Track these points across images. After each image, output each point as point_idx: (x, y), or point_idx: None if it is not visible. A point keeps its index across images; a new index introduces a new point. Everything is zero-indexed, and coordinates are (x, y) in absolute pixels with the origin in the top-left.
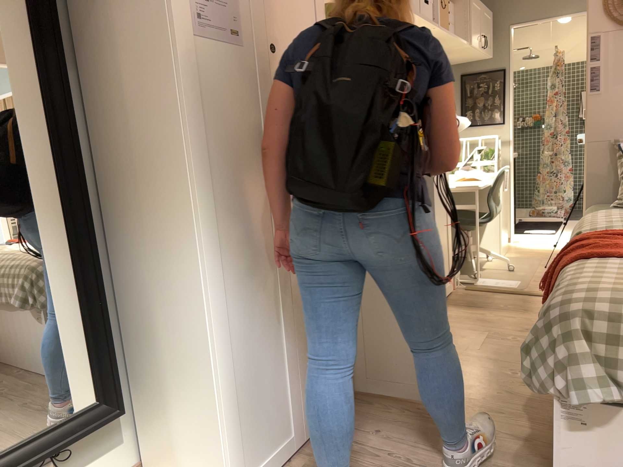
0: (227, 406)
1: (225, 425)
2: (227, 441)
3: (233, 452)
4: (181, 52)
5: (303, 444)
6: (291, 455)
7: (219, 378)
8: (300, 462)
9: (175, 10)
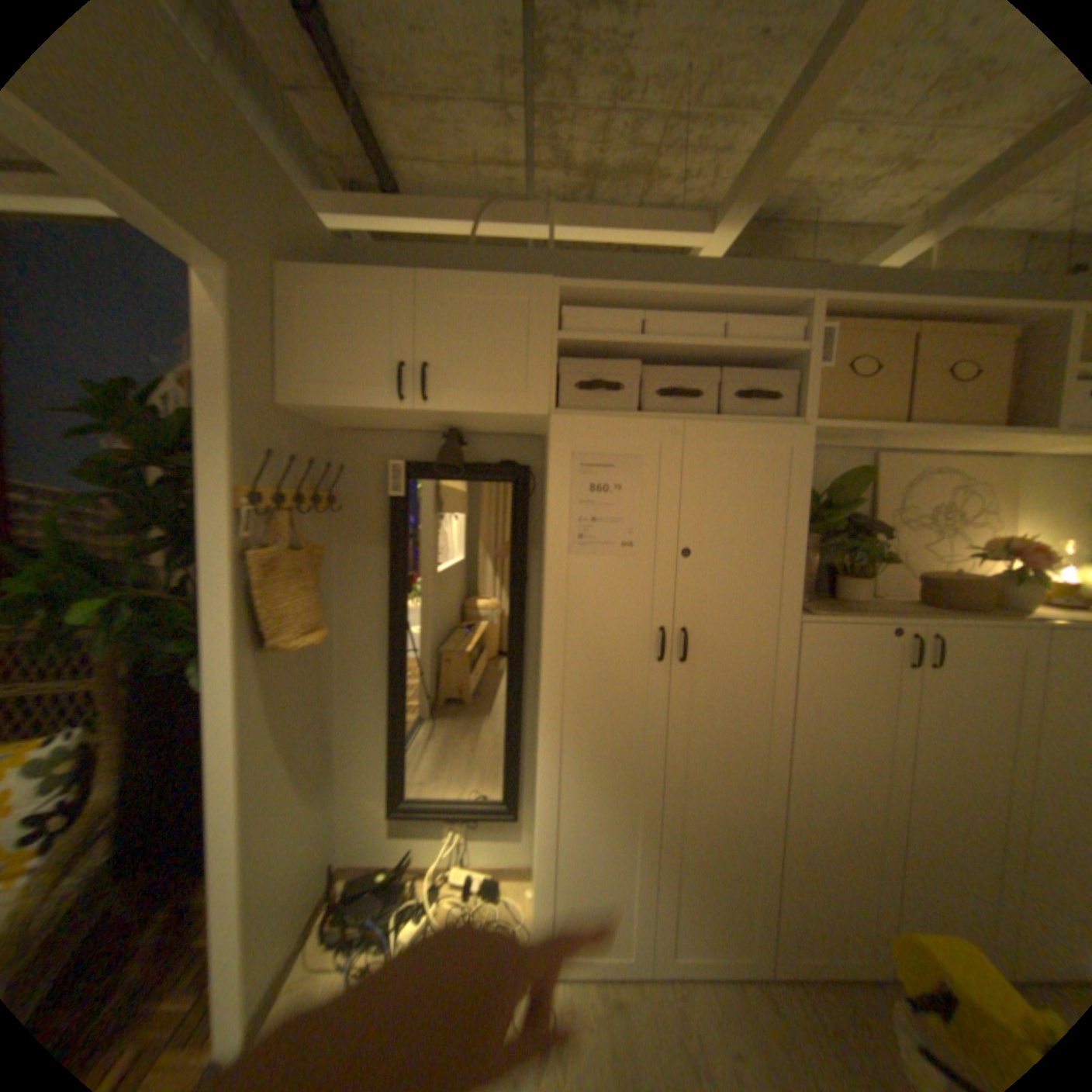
0: (544, 883)
1: (537, 898)
2: (536, 913)
3: (542, 927)
4: (547, 573)
5: (651, 984)
6: (629, 983)
7: (538, 854)
8: (627, 999)
9: (548, 538)
